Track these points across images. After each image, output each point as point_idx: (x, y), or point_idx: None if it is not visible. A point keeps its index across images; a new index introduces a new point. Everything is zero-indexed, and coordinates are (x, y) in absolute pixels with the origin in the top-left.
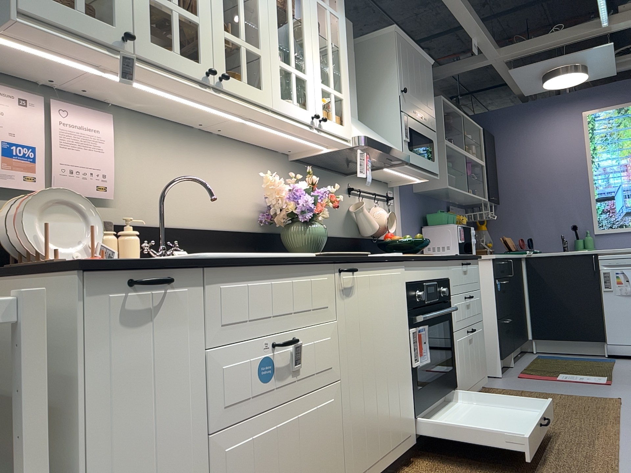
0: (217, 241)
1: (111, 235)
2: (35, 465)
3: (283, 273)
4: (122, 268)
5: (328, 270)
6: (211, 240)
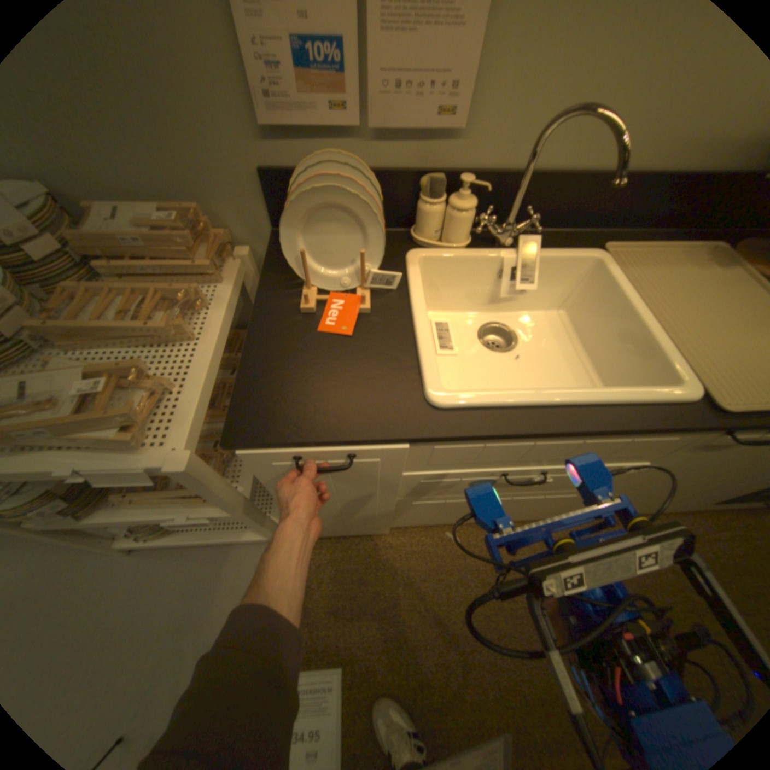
0: (636, 191)
1: (435, 204)
2: (241, 508)
3: (576, 437)
4: (284, 448)
5: (700, 433)
6: (623, 191)
